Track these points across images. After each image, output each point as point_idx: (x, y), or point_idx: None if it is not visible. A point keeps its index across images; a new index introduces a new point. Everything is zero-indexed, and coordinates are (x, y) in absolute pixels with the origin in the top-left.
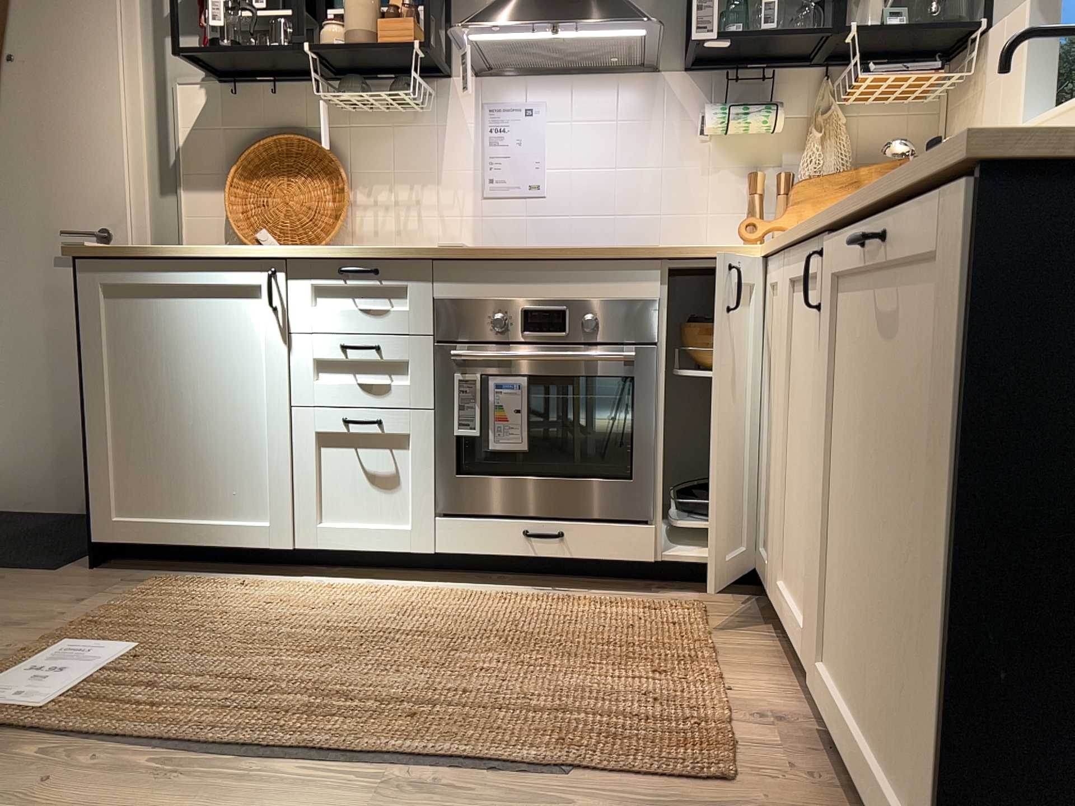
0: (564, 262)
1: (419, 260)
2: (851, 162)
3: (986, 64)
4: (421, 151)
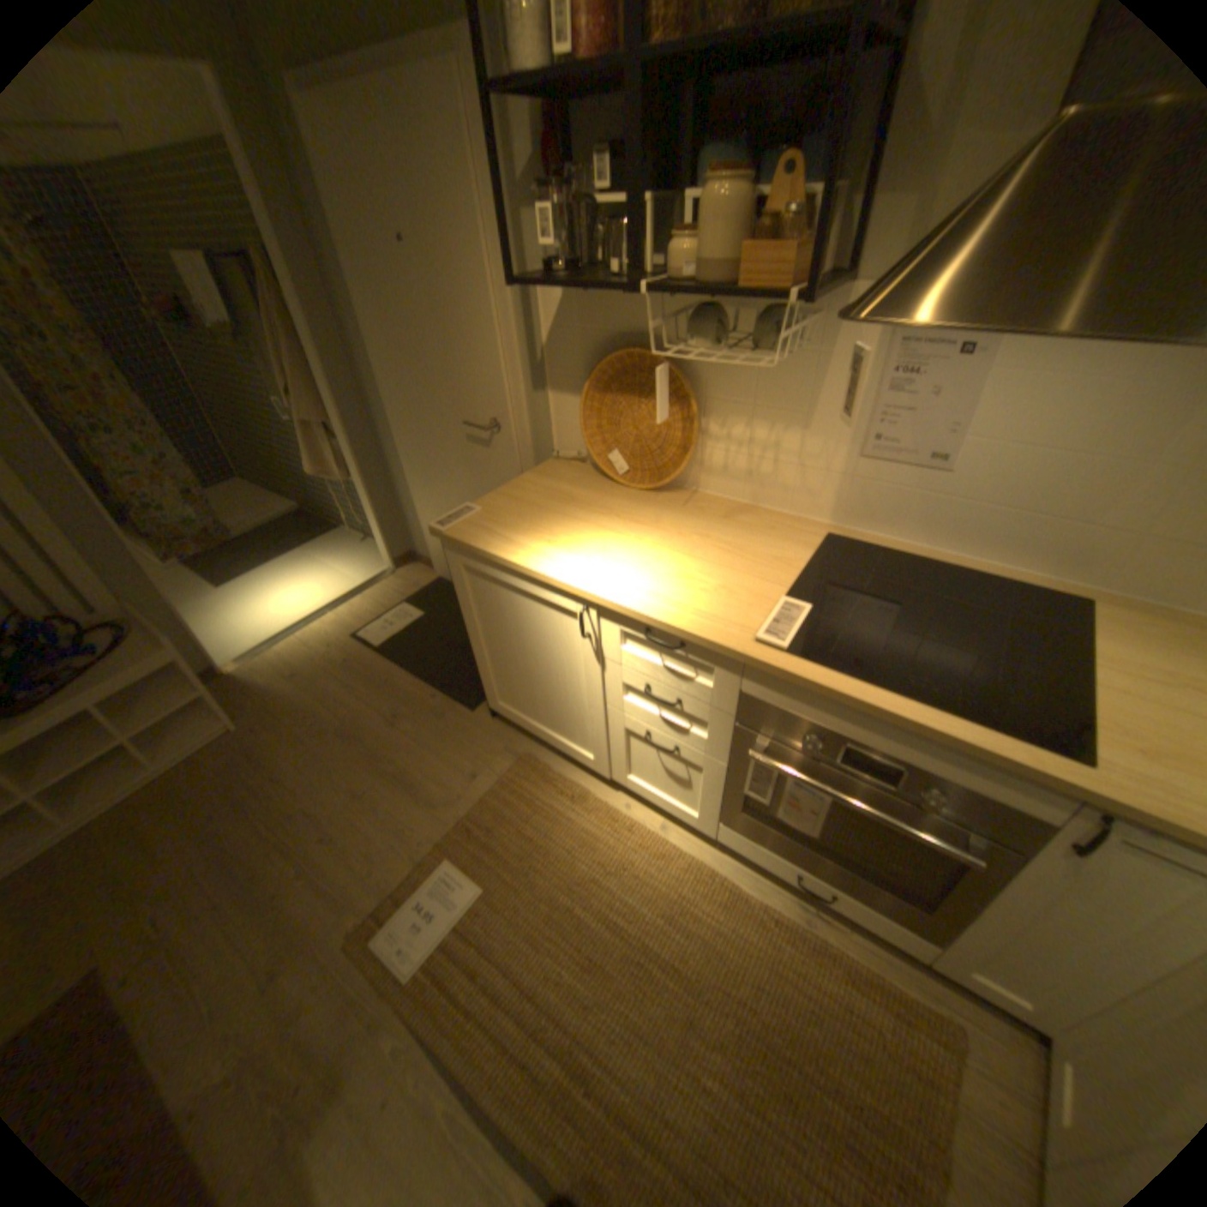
0: (919, 732)
1: (729, 655)
2: None
3: None
4: (794, 382)
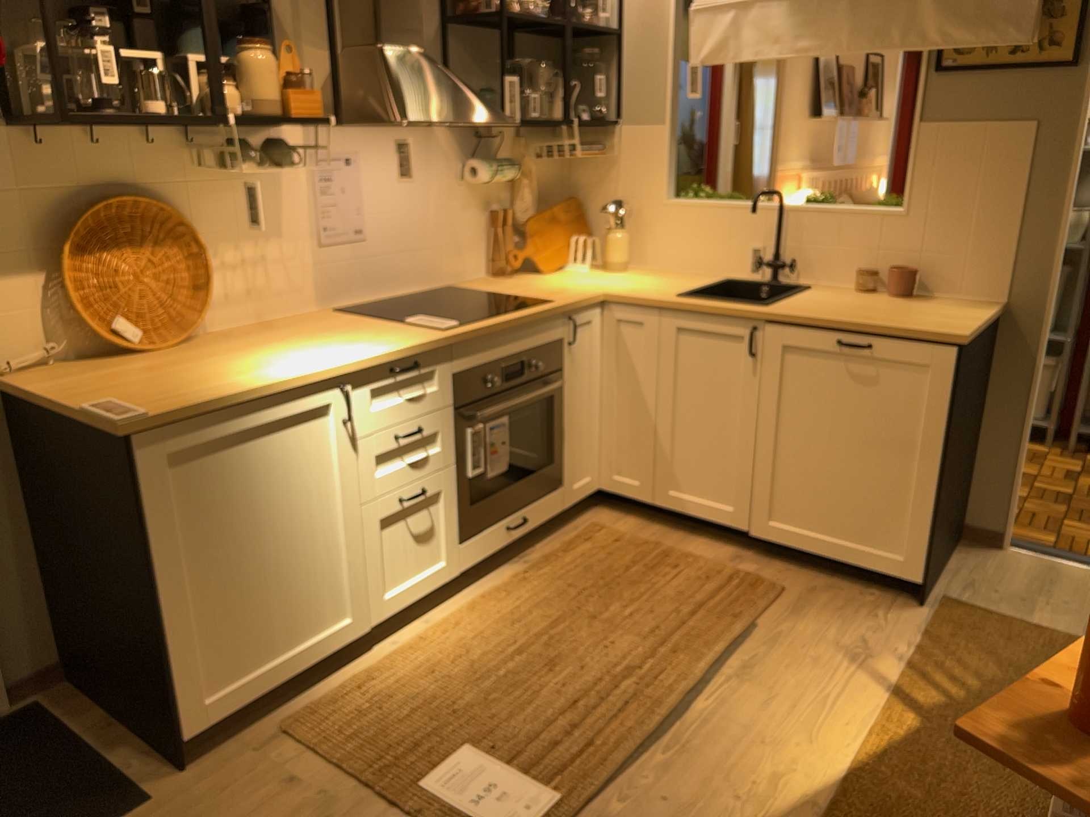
0: (522, 324)
1: (444, 346)
2: (537, 197)
3: (624, 147)
4: (263, 204)
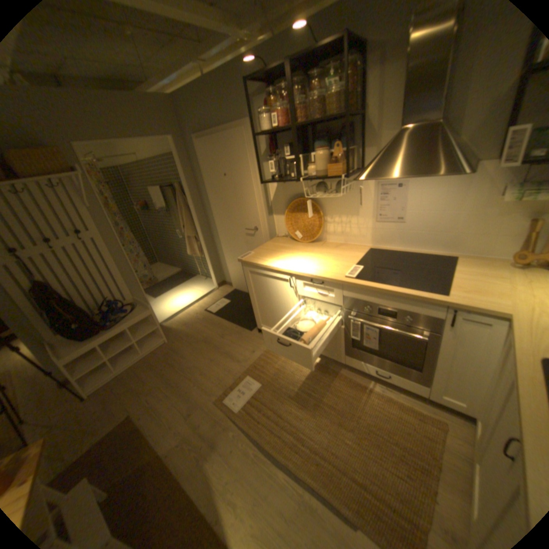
0: (396, 295)
1: (337, 282)
2: None
3: None
4: (351, 202)
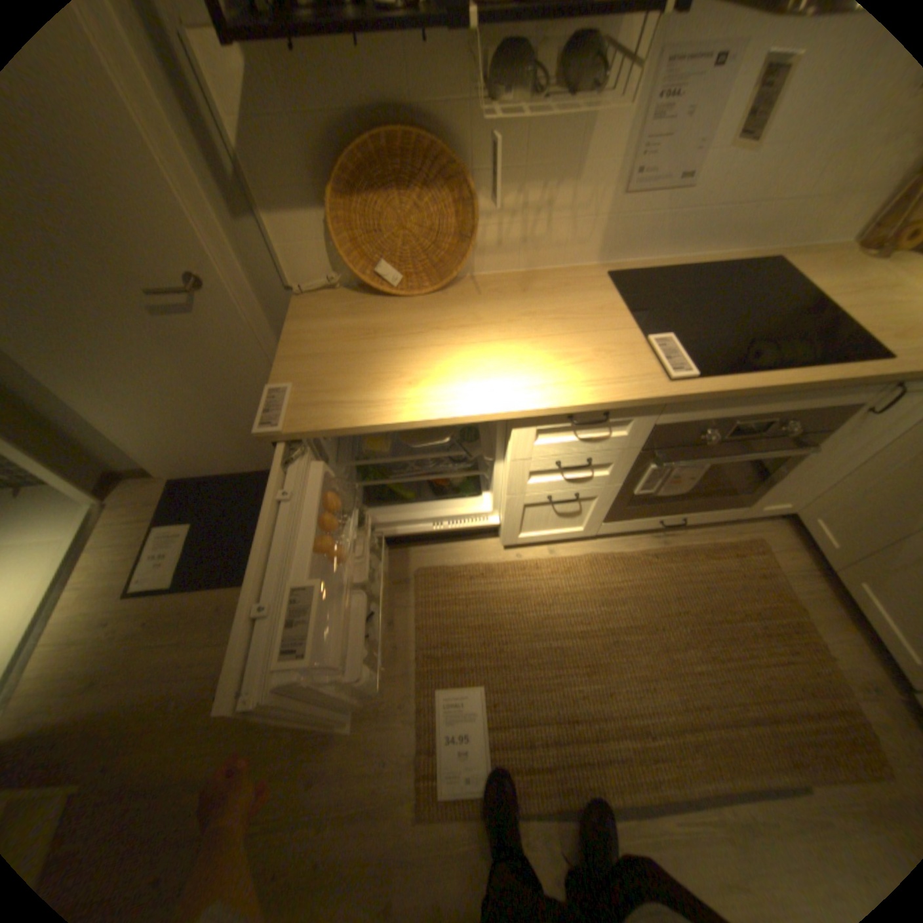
0: (800, 388)
1: (656, 401)
2: None
3: None
4: (567, 130)
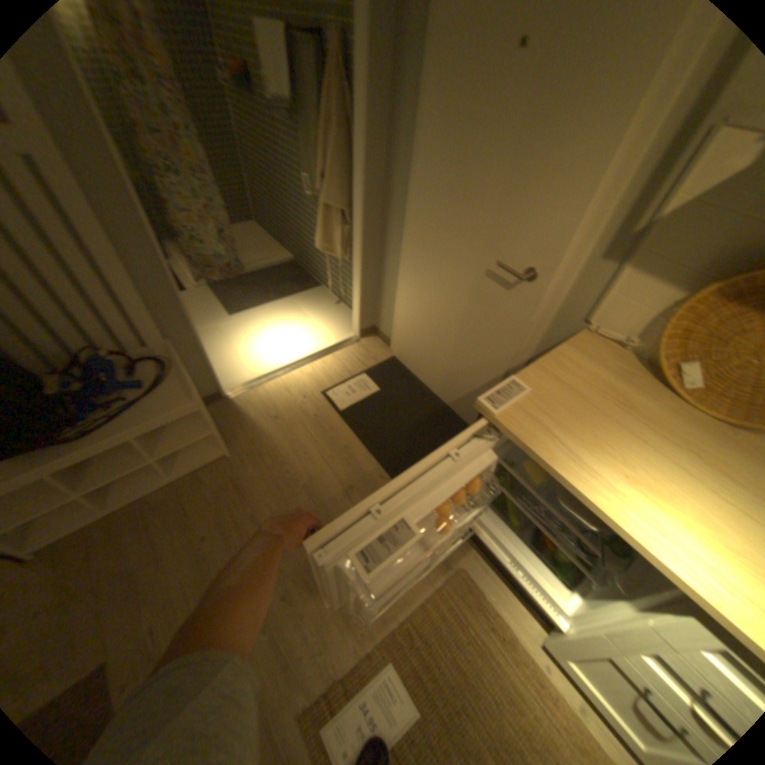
0: None
1: None
2: None
3: None
4: None
